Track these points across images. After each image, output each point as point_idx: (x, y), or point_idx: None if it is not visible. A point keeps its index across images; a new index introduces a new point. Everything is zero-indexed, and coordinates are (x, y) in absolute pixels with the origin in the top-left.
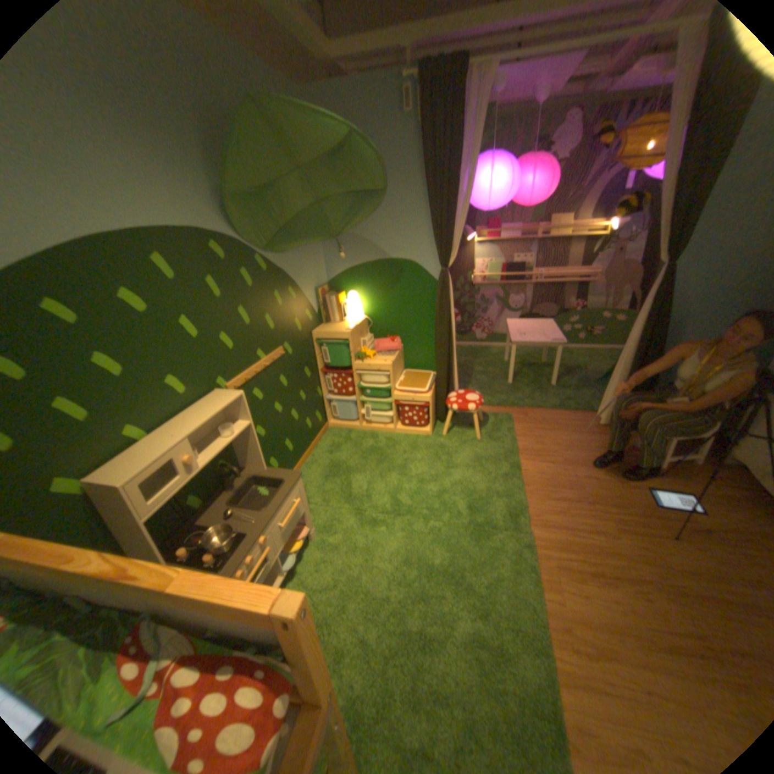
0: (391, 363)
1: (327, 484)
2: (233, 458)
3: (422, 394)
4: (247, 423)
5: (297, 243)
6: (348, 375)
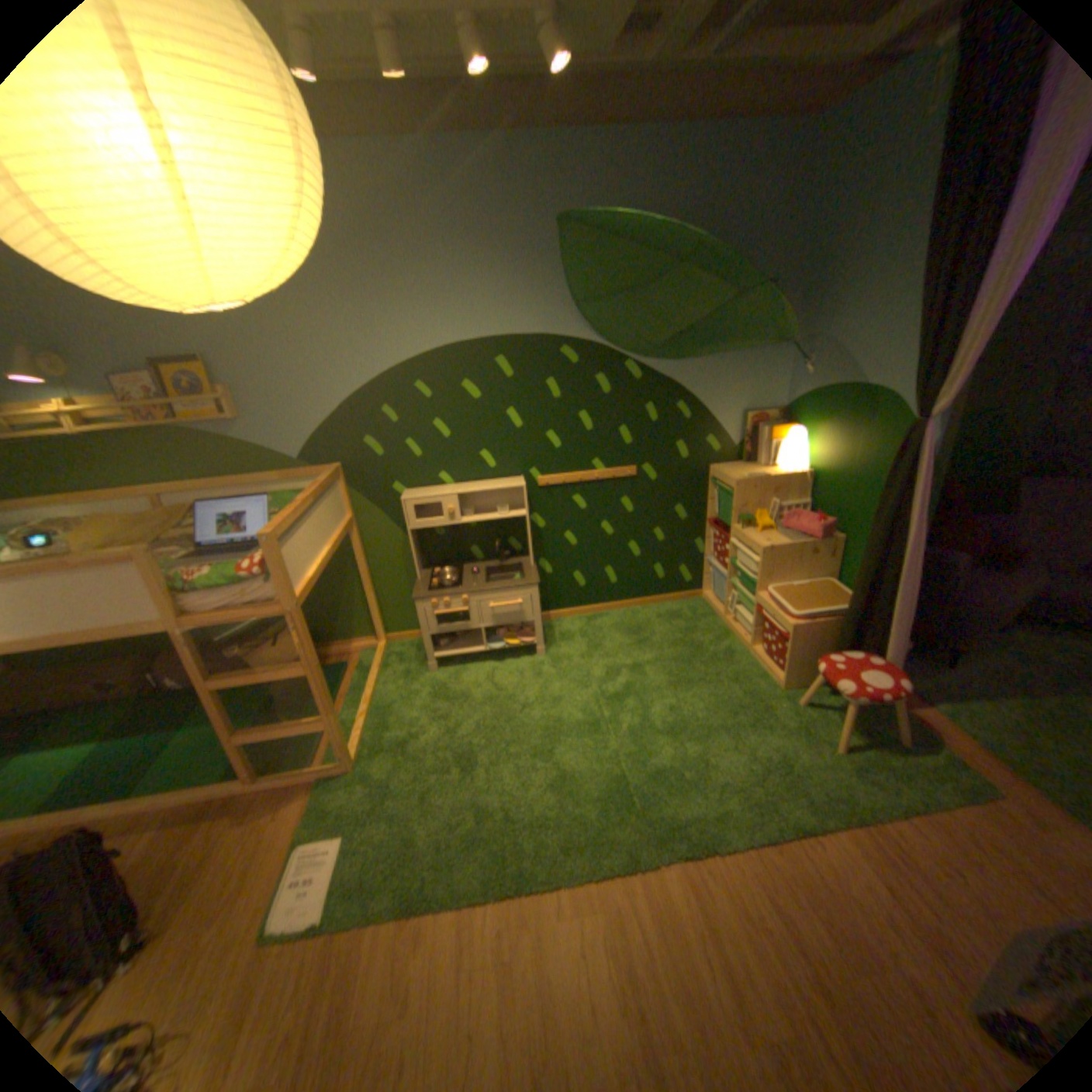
0: (772, 547)
1: (612, 637)
2: (525, 544)
3: (788, 617)
4: (523, 514)
5: (708, 347)
6: (724, 538)
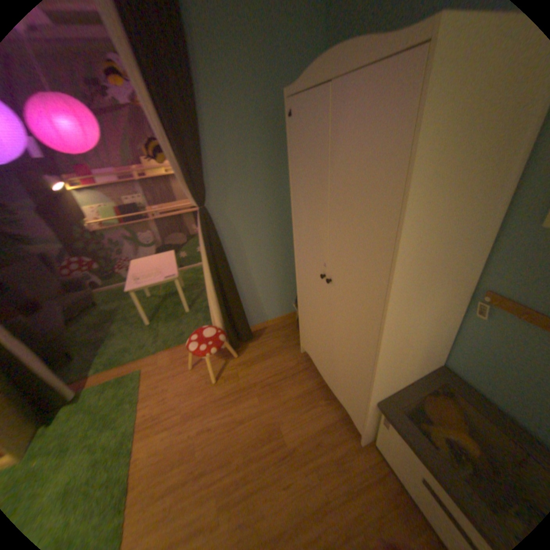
0: None
1: None
2: None
3: None
4: None
5: None
6: None
